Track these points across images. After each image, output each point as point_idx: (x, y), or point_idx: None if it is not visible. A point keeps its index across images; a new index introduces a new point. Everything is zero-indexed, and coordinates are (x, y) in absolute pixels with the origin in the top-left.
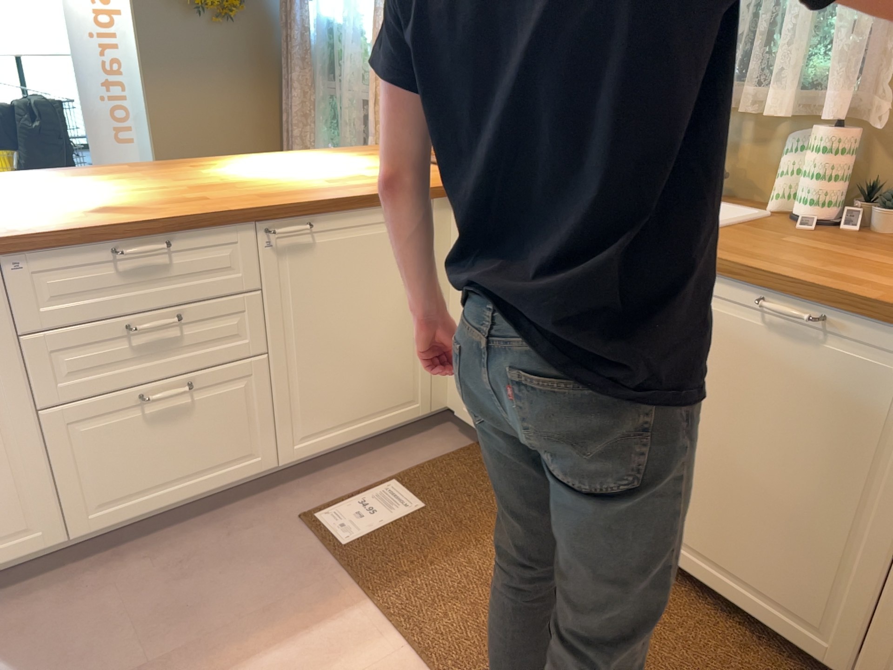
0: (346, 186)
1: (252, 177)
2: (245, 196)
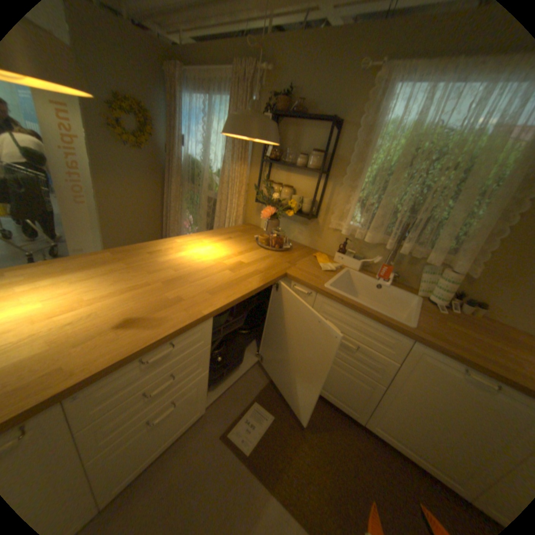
0: (244, 277)
1: (188, 265)
2: (200, 292)
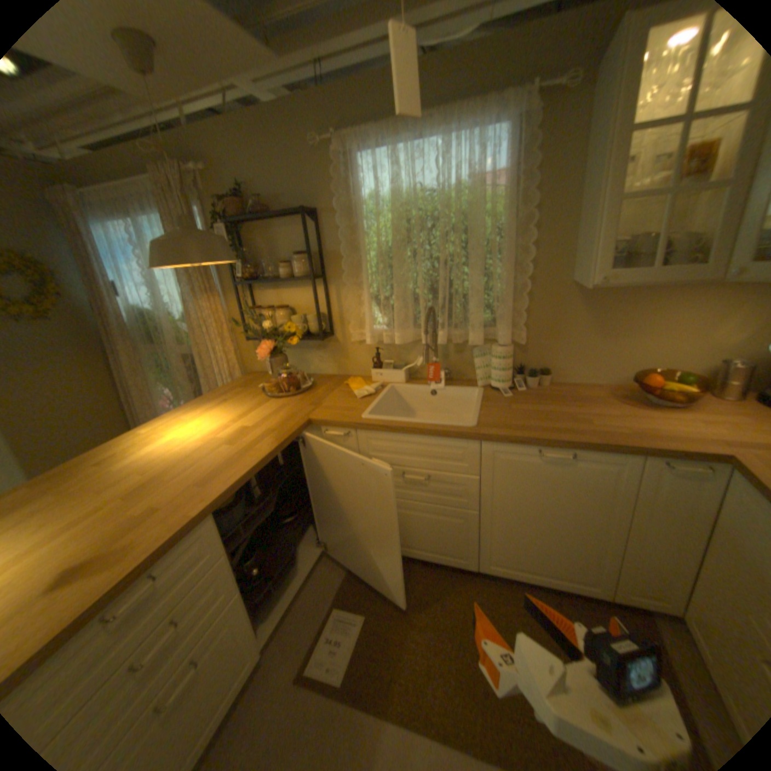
0: (249, 445)
1: (161, 460)
2: (184, 490)
